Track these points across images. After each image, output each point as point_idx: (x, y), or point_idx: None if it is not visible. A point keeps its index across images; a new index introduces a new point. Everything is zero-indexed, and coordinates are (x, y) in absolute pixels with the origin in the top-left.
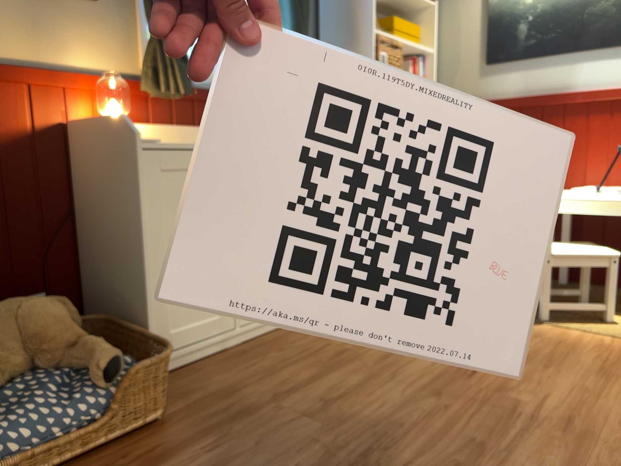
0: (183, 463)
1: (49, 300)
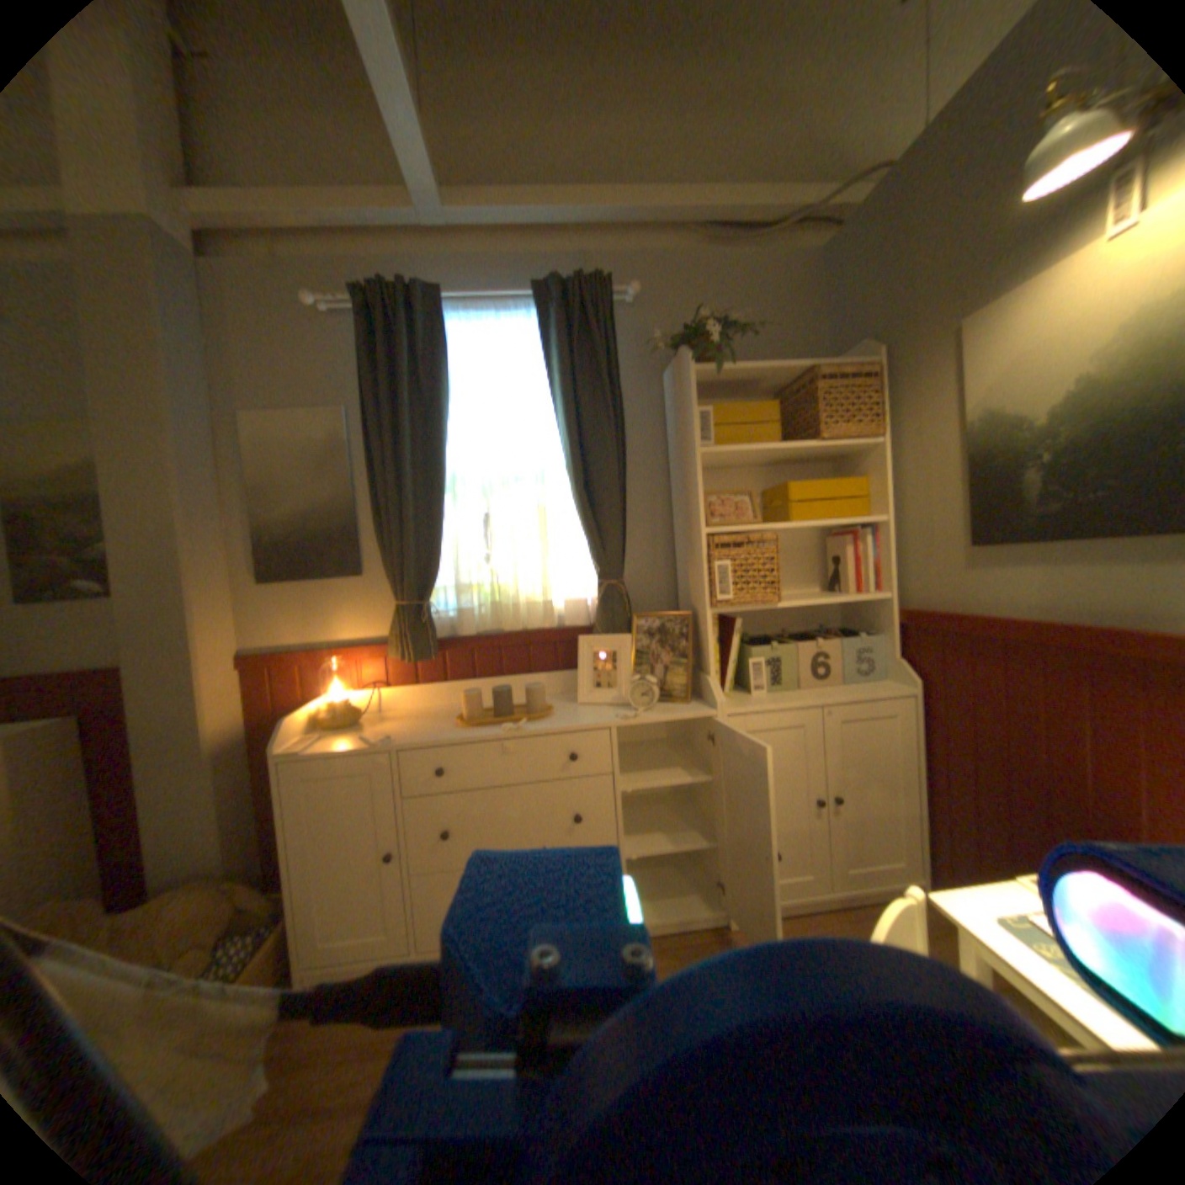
0: None
1: (214, 893)
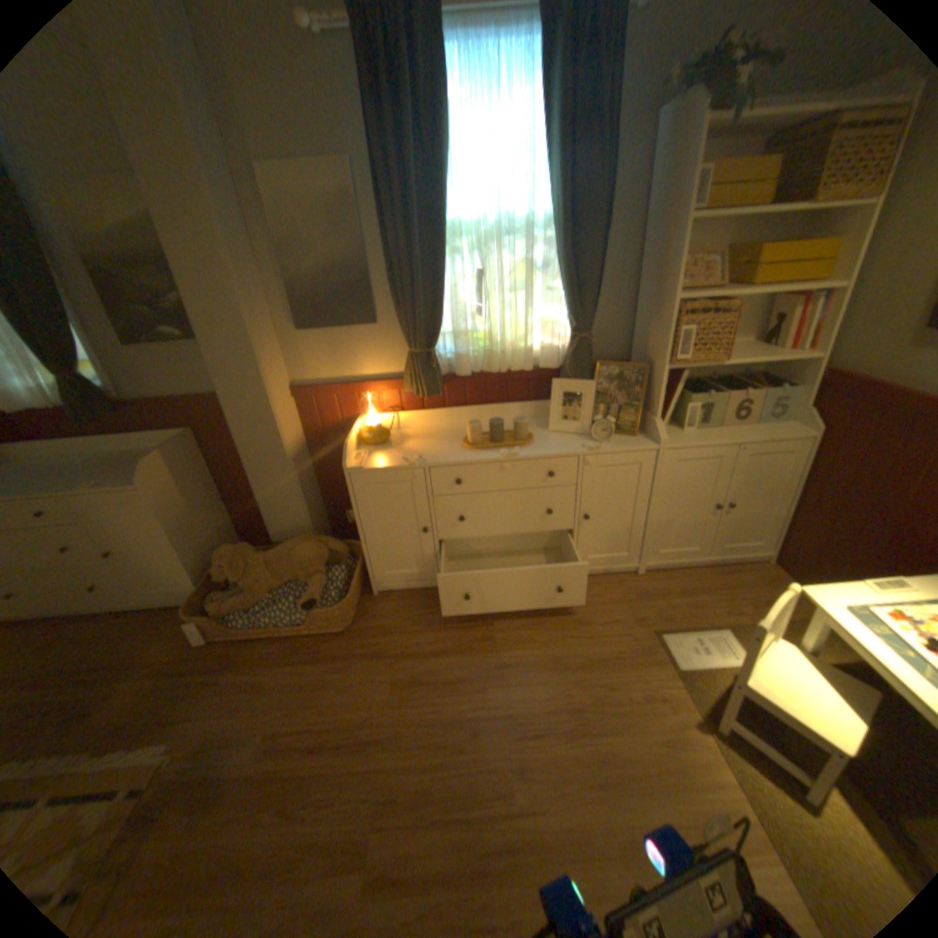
0: (318, 672)
1: (316, 543)
